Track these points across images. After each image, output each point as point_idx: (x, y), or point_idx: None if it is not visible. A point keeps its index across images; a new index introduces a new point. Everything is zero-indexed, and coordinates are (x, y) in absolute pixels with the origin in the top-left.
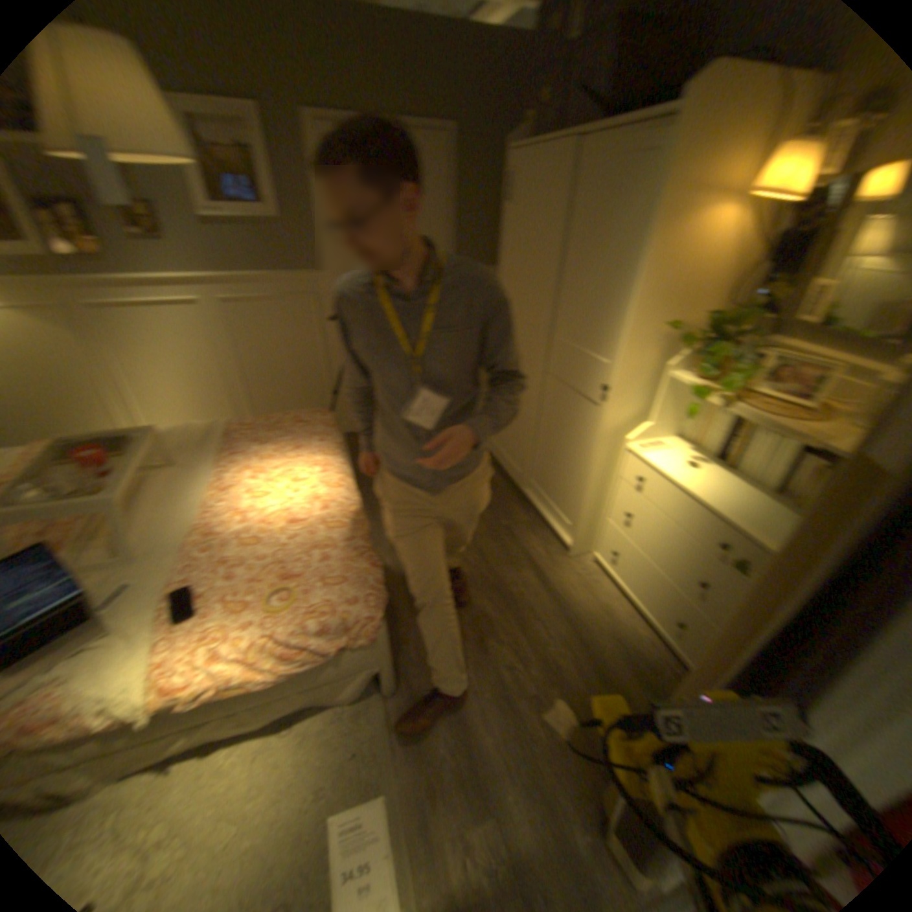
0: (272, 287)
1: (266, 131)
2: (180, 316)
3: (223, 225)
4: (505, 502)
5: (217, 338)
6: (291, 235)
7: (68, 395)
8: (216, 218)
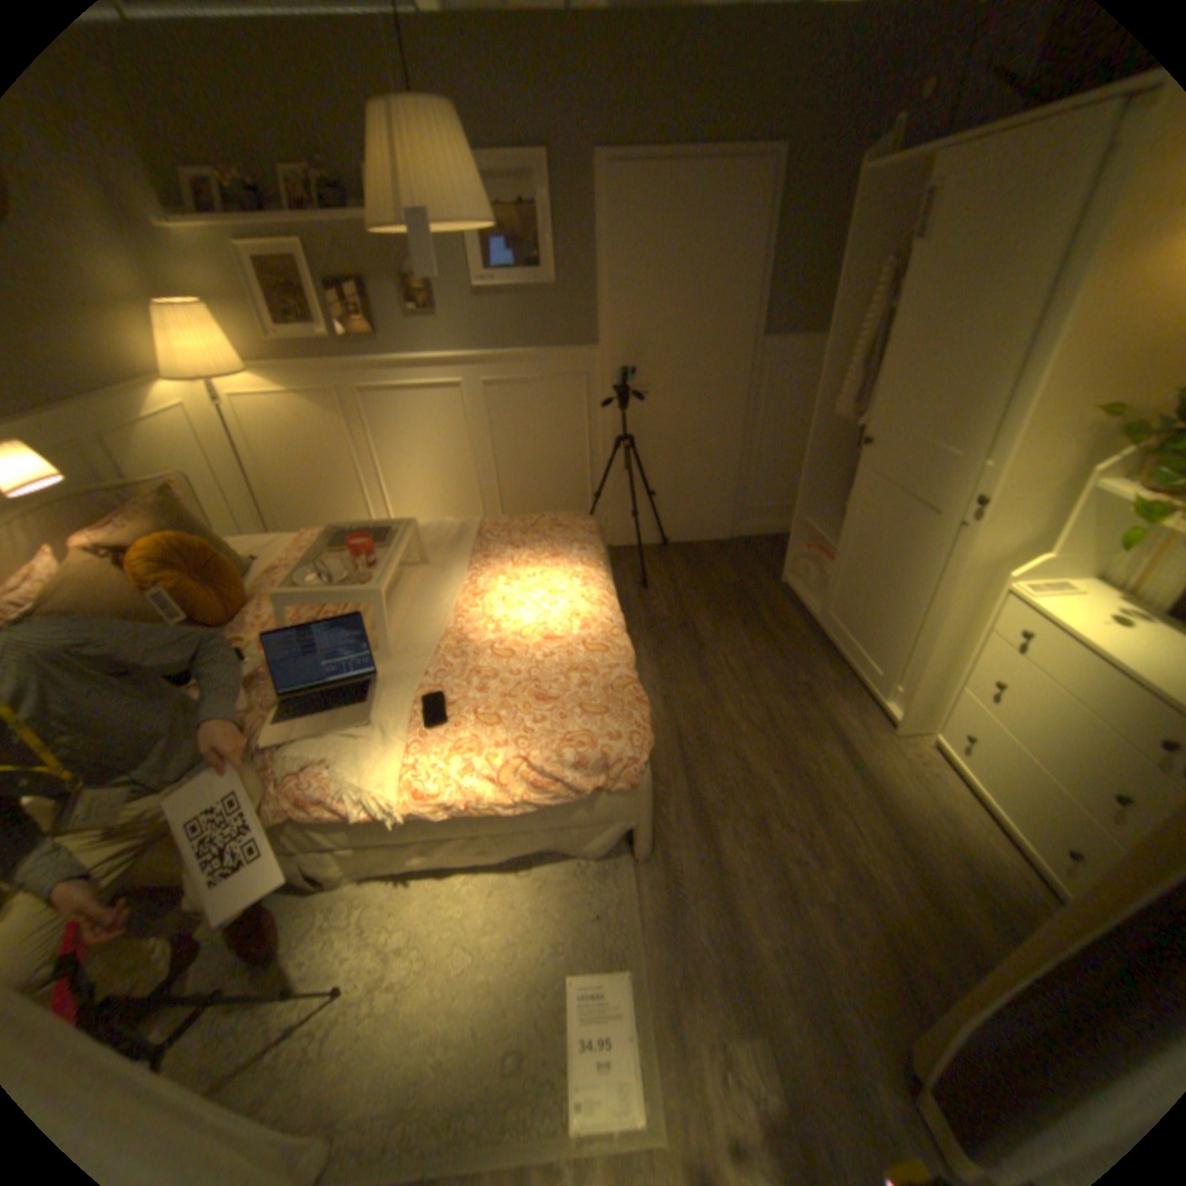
0: (535, 367)
1: (548, 183)
2: (437, 401)
3: (490, 297)
4: (804, 652)
5: (471, 427)
6: (563, 304)
7: (324, 485)
8: (484, 288)
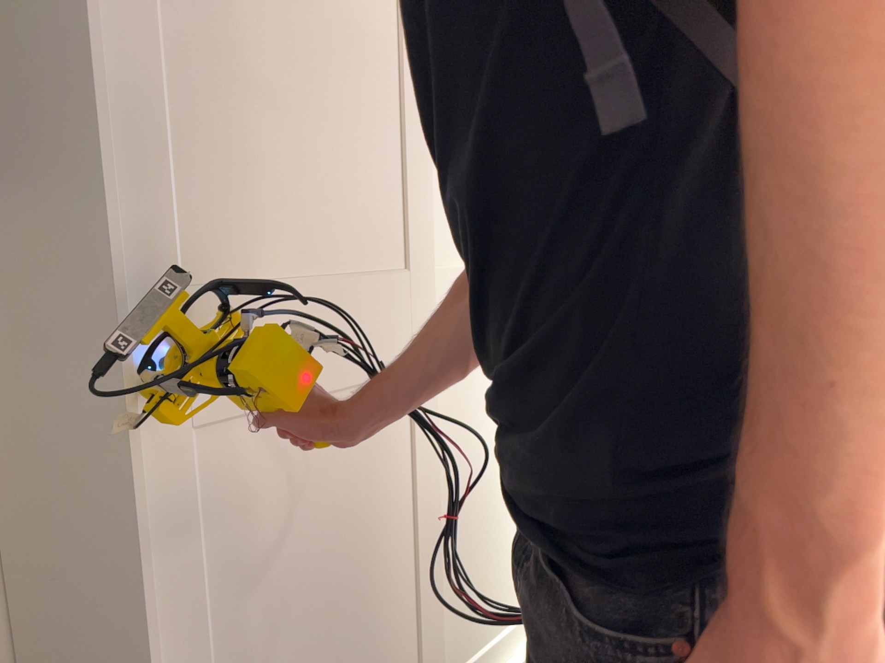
0: None
1: None
2: None
3: None
4: None
5: None
6: None
7: None
8: None
